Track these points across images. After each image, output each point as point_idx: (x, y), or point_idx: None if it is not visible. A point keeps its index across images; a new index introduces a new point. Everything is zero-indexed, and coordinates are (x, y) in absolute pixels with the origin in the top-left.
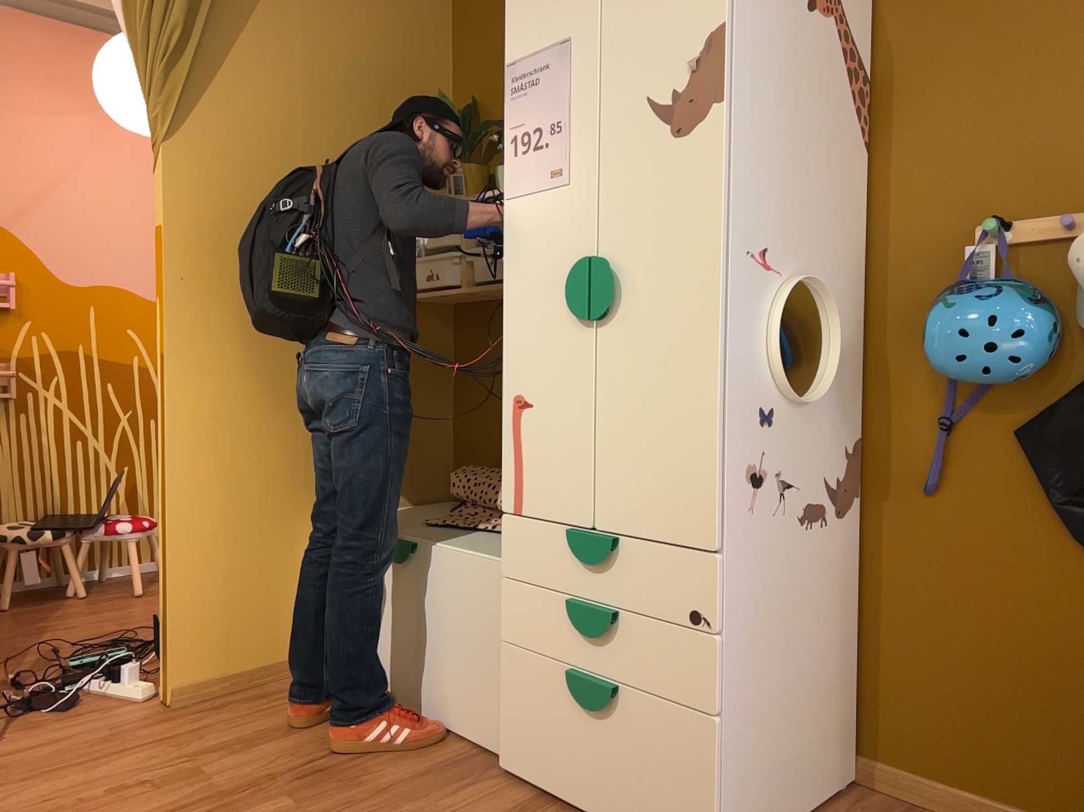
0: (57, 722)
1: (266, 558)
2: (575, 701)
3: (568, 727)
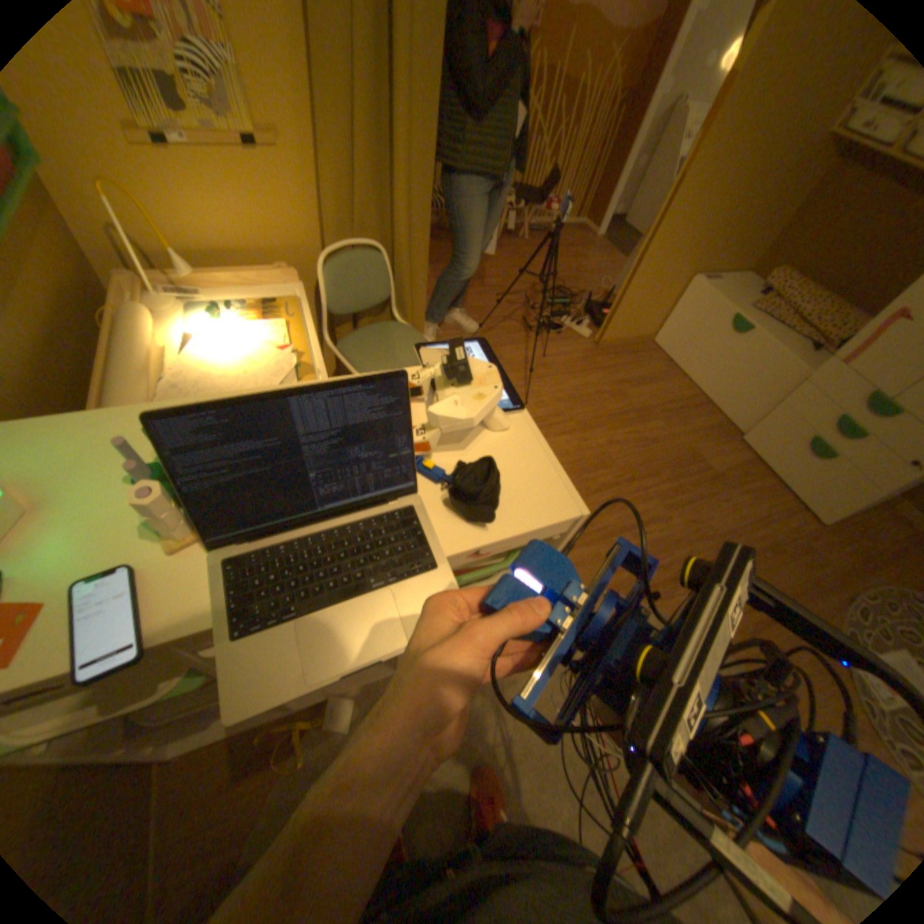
0: (561, 341)
1: (663, 291)
2: (812, 446)
3: (797, 448)
